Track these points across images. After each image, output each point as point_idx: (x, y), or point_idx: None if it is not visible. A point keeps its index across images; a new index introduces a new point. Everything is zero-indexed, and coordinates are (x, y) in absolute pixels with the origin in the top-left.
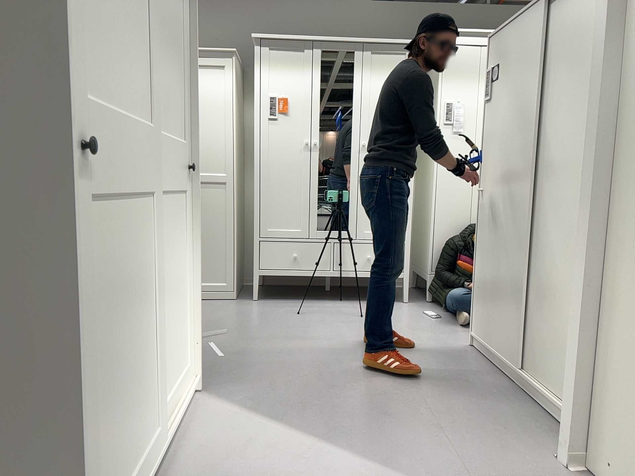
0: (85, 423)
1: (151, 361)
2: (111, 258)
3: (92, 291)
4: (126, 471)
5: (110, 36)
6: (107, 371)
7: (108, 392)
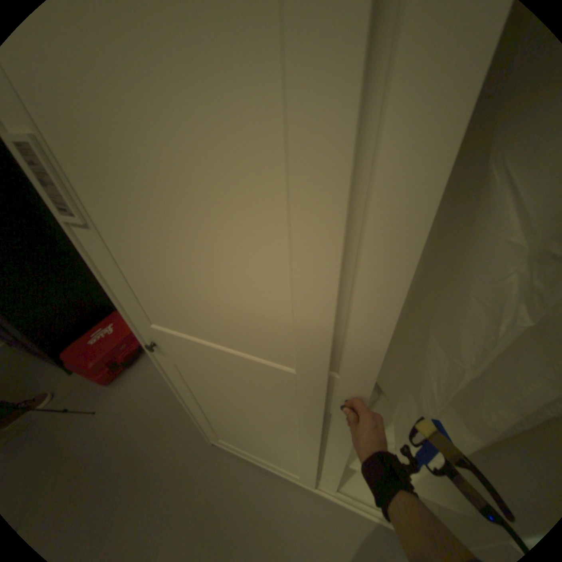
0: (199, 417)
1: (293, 460)
2: (220, 396)
3: (198, 393)
4: (251, 454)
5: (186, 296)
6: (223, 421)
7: (226, 426)
